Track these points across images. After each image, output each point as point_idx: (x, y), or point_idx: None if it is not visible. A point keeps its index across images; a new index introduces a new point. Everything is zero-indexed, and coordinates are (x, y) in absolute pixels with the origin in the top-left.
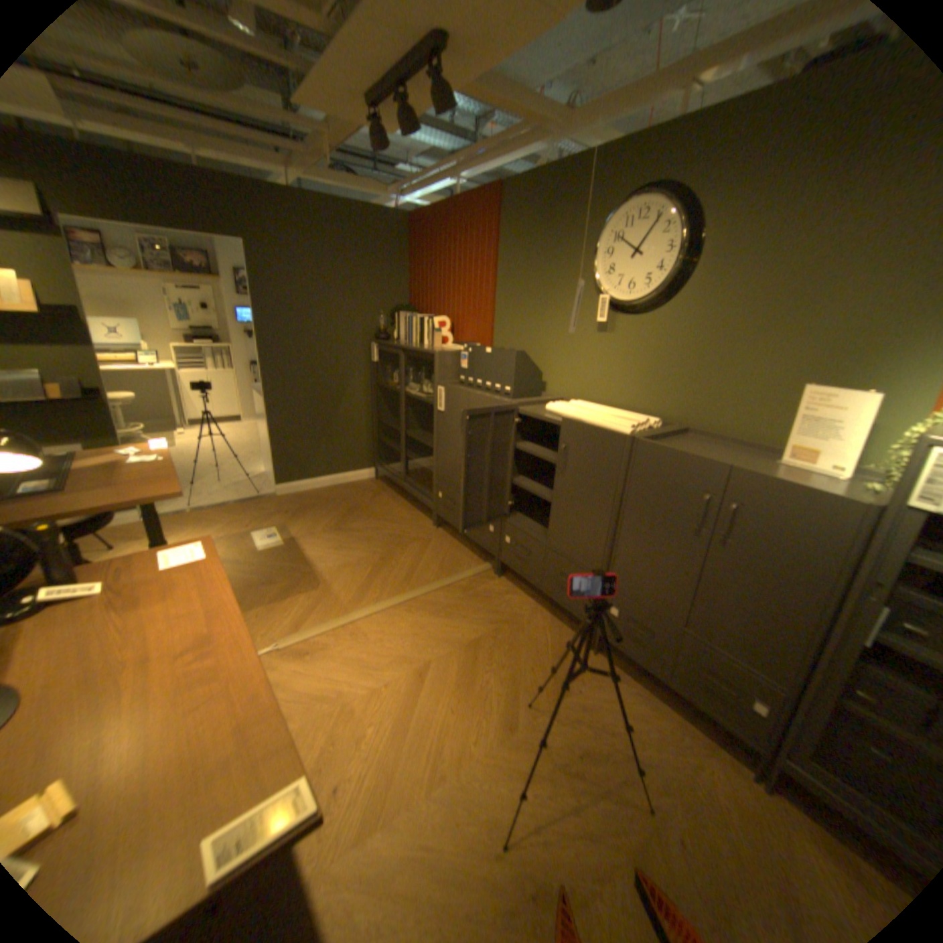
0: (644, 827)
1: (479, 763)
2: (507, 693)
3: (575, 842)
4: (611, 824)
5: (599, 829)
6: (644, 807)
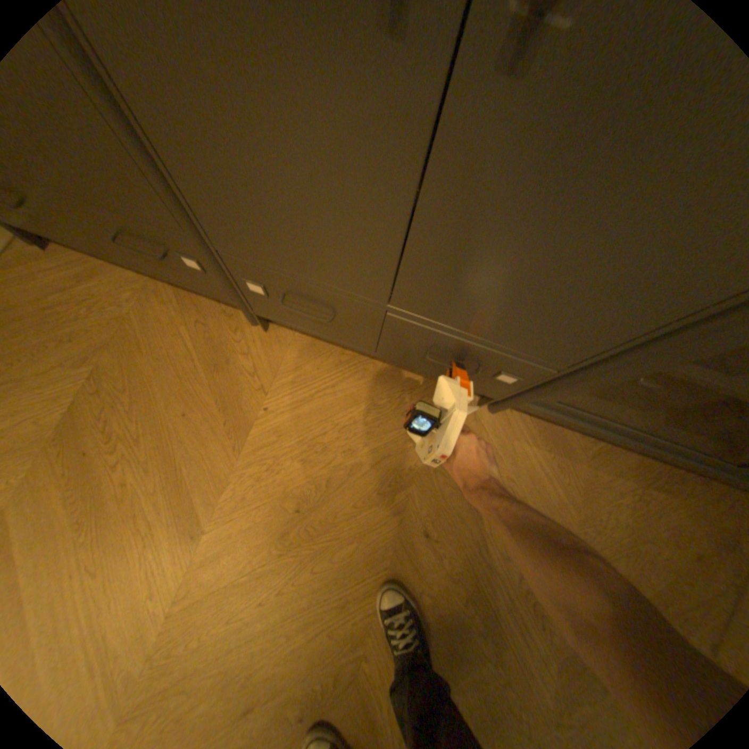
0: (385, 547)
1: (168, 620)
2: (160, 483)
3: (322, 622)
4: (352, 570)
5: (342, 587)
6: (380, 521)
